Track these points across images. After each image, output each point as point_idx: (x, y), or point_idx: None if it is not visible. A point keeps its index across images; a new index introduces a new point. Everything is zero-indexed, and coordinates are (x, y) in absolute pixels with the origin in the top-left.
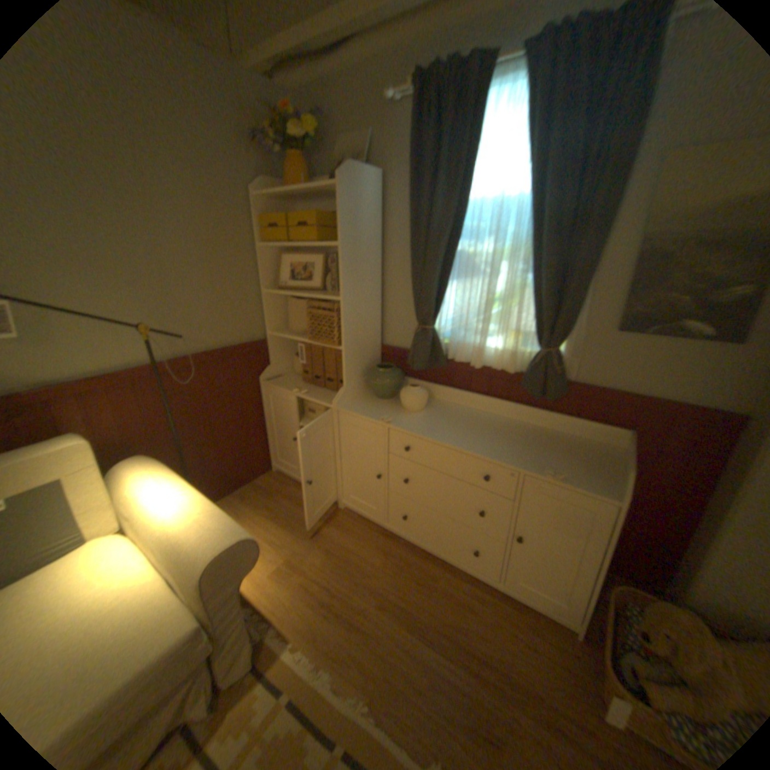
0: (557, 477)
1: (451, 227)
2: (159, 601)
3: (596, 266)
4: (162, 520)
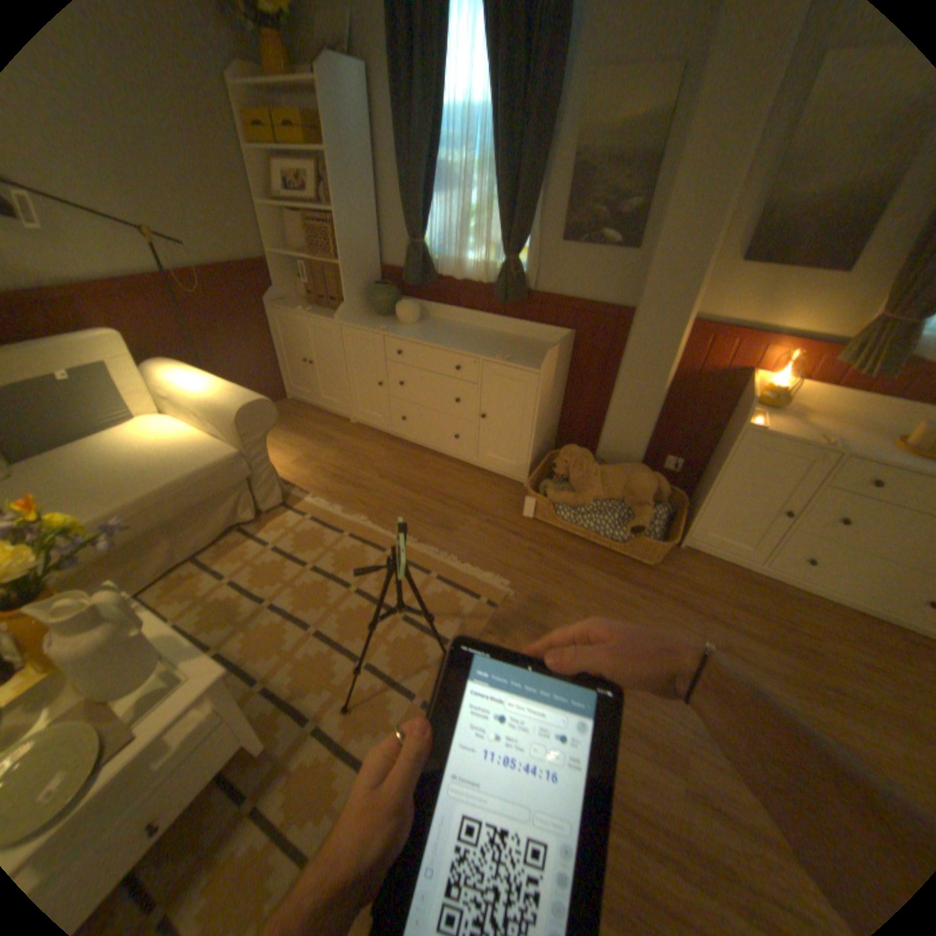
0: (502, 360)
1: (428, 137)
2: (206, 442)
3: (539, 180)
4: (196, 392)
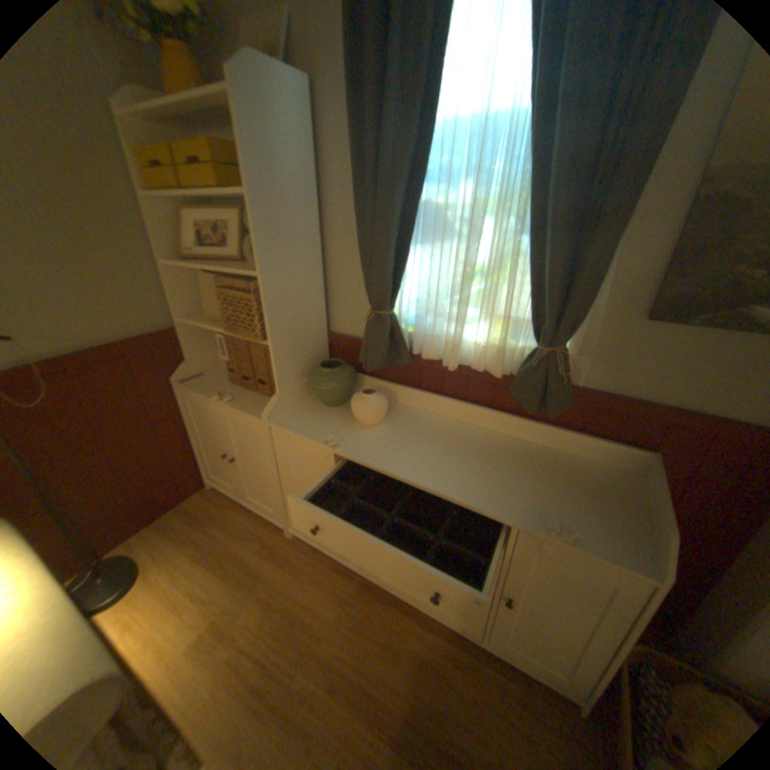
0: (563, 535)
1: (410, 164)
2: None
3: (628, 223)
4: None
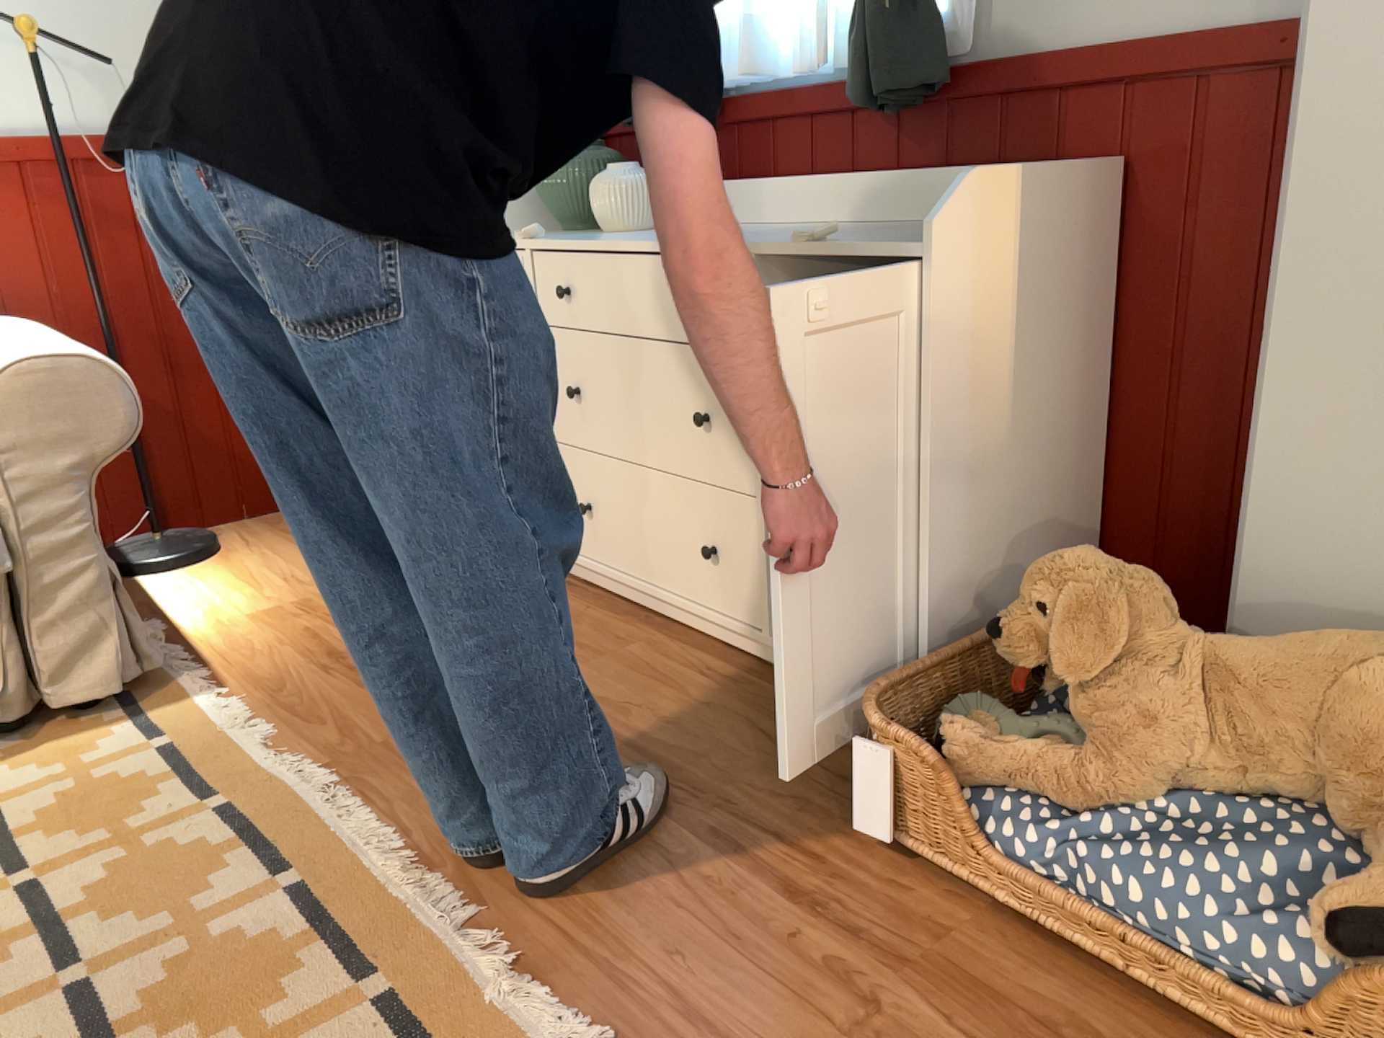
0: (813, 239)
1: None
2: None
3: None
4: None
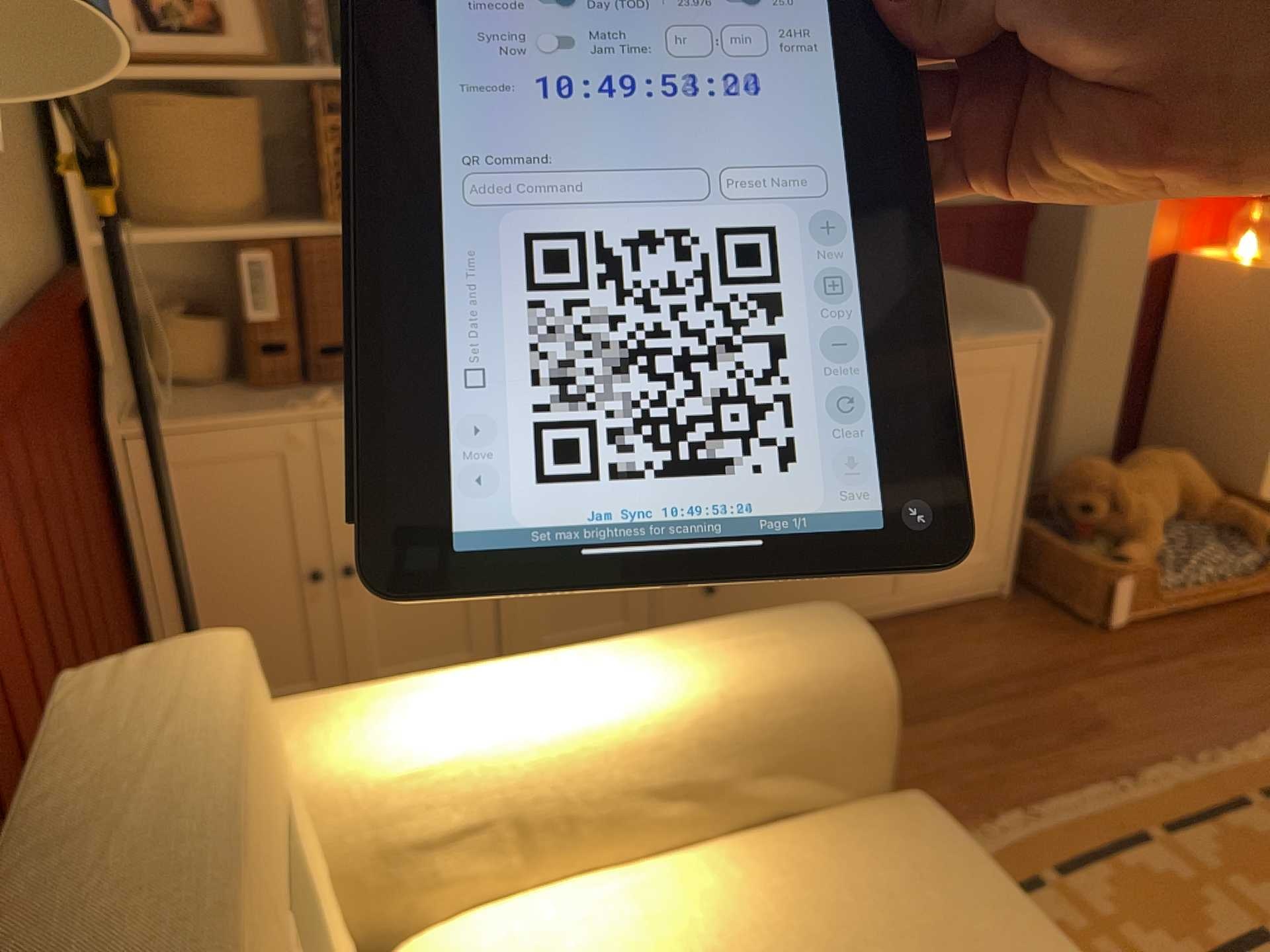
0: (962, 337)
1: None
2: (807, 844)
3: None
4: (639, 705)
